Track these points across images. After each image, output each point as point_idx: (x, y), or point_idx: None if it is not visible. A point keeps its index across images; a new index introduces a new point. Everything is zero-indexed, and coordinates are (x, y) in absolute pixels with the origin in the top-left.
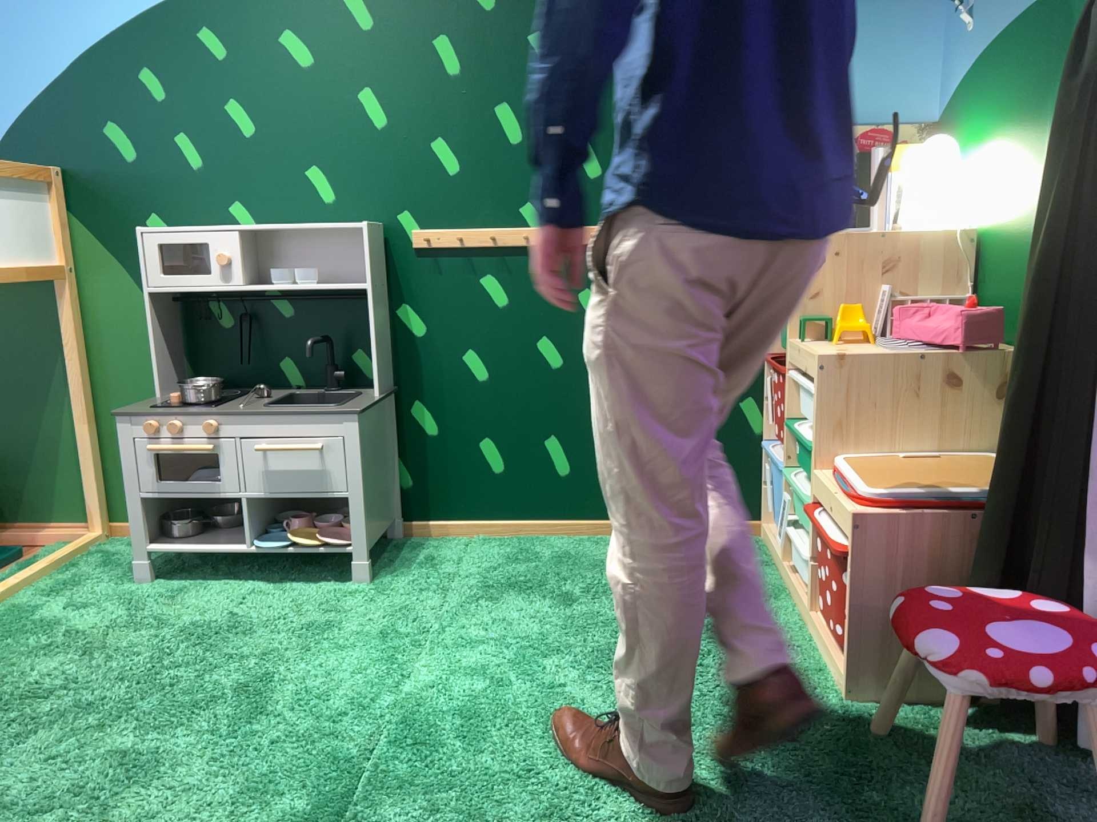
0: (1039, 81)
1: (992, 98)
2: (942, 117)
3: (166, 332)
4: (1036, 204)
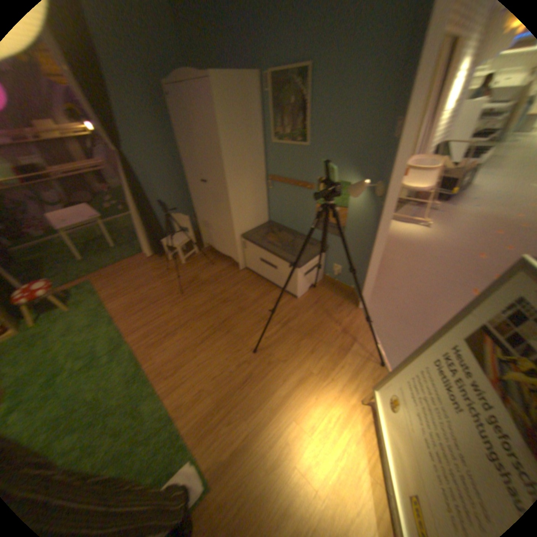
0: None
1: None
2: None
3: None
4: None
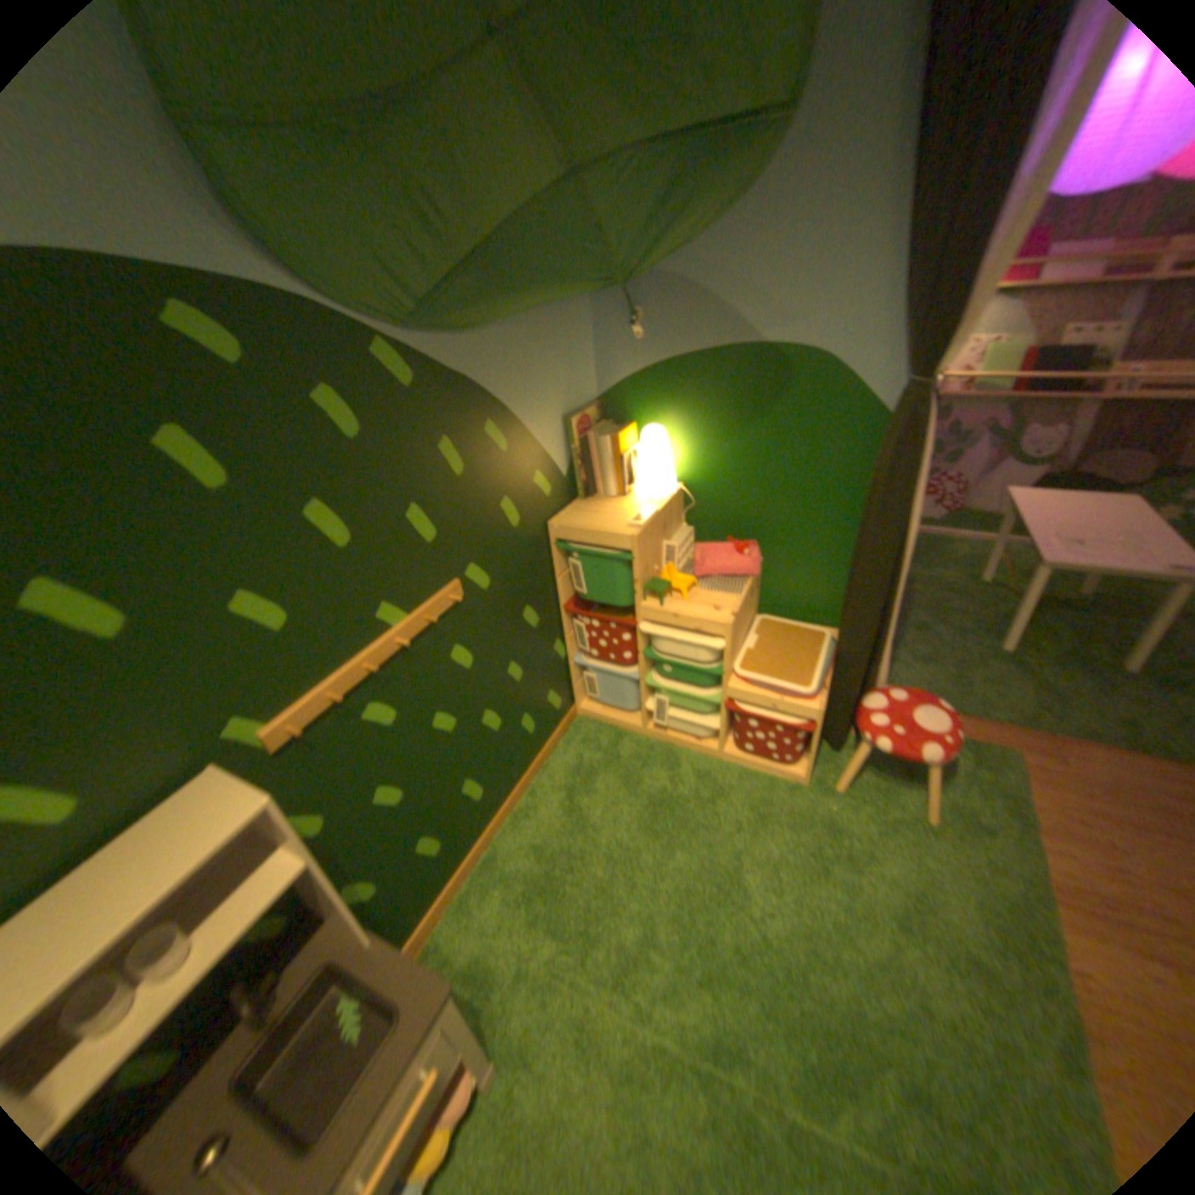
0: (747, 399)
1: (684, 398)
2: (608, 396)
3: None
4: (752, 475)
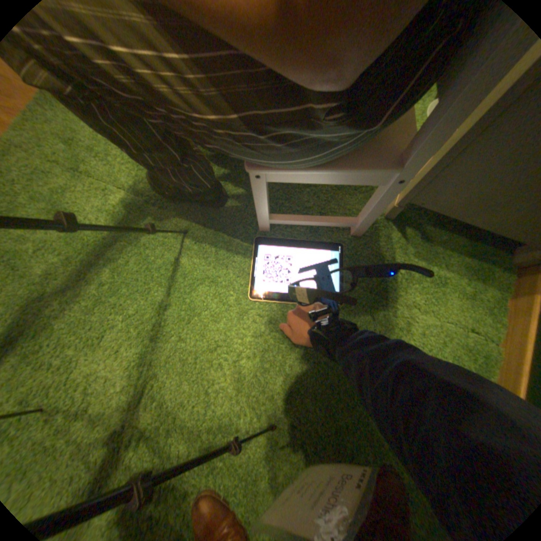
0: None
1: None
2: None
3: None
4: None
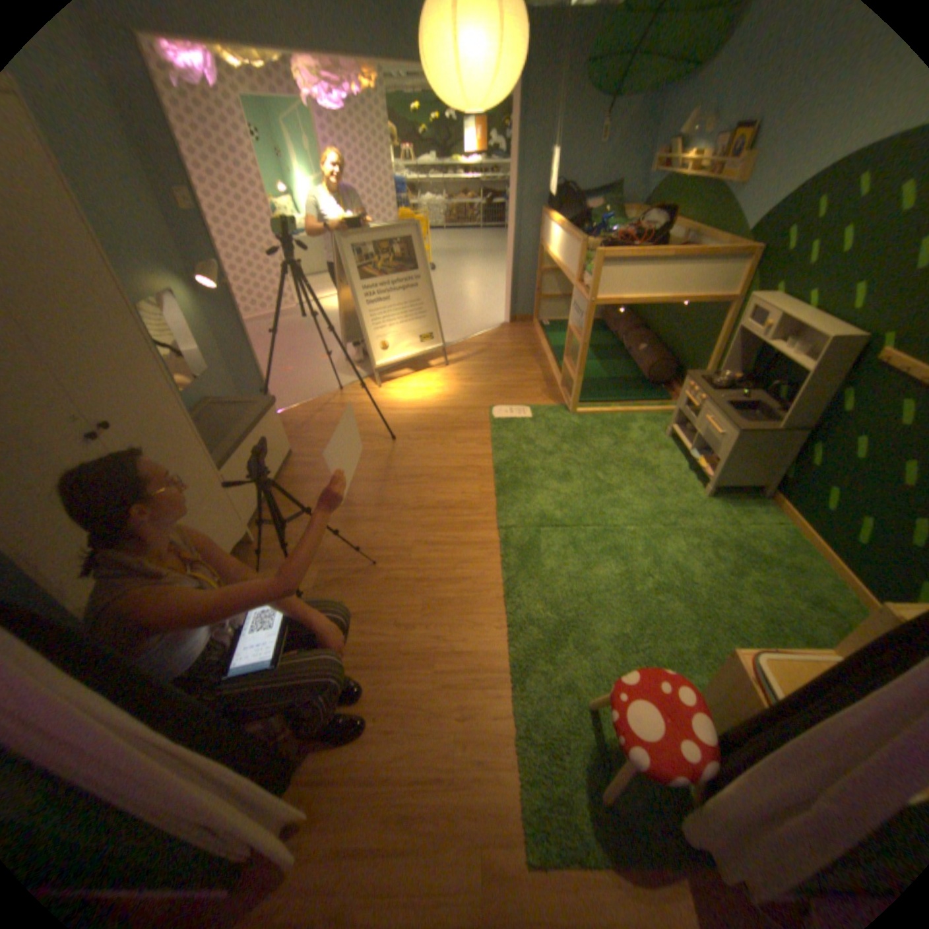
0: None
1: None
2: None
3: (754, 343)
4: None
